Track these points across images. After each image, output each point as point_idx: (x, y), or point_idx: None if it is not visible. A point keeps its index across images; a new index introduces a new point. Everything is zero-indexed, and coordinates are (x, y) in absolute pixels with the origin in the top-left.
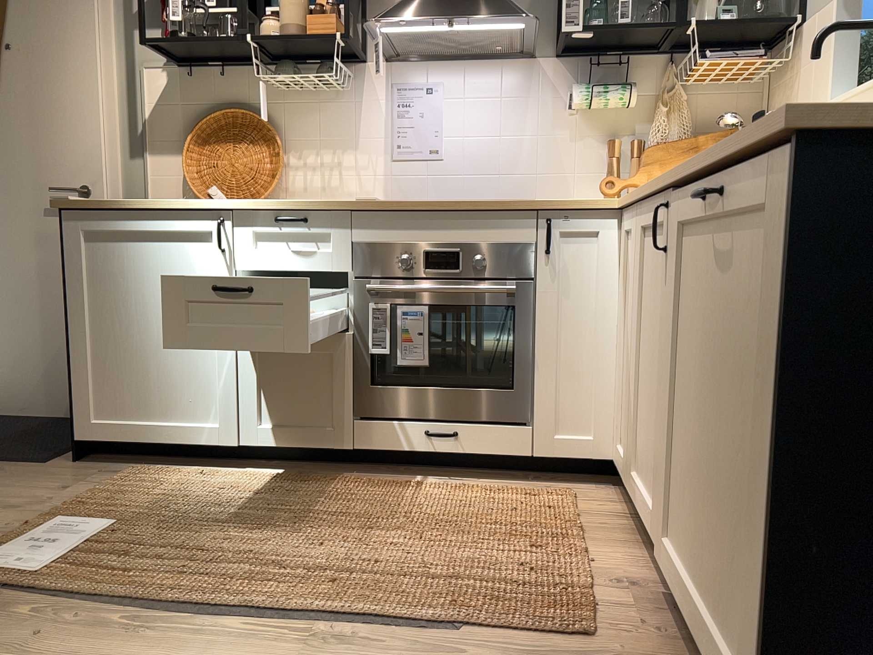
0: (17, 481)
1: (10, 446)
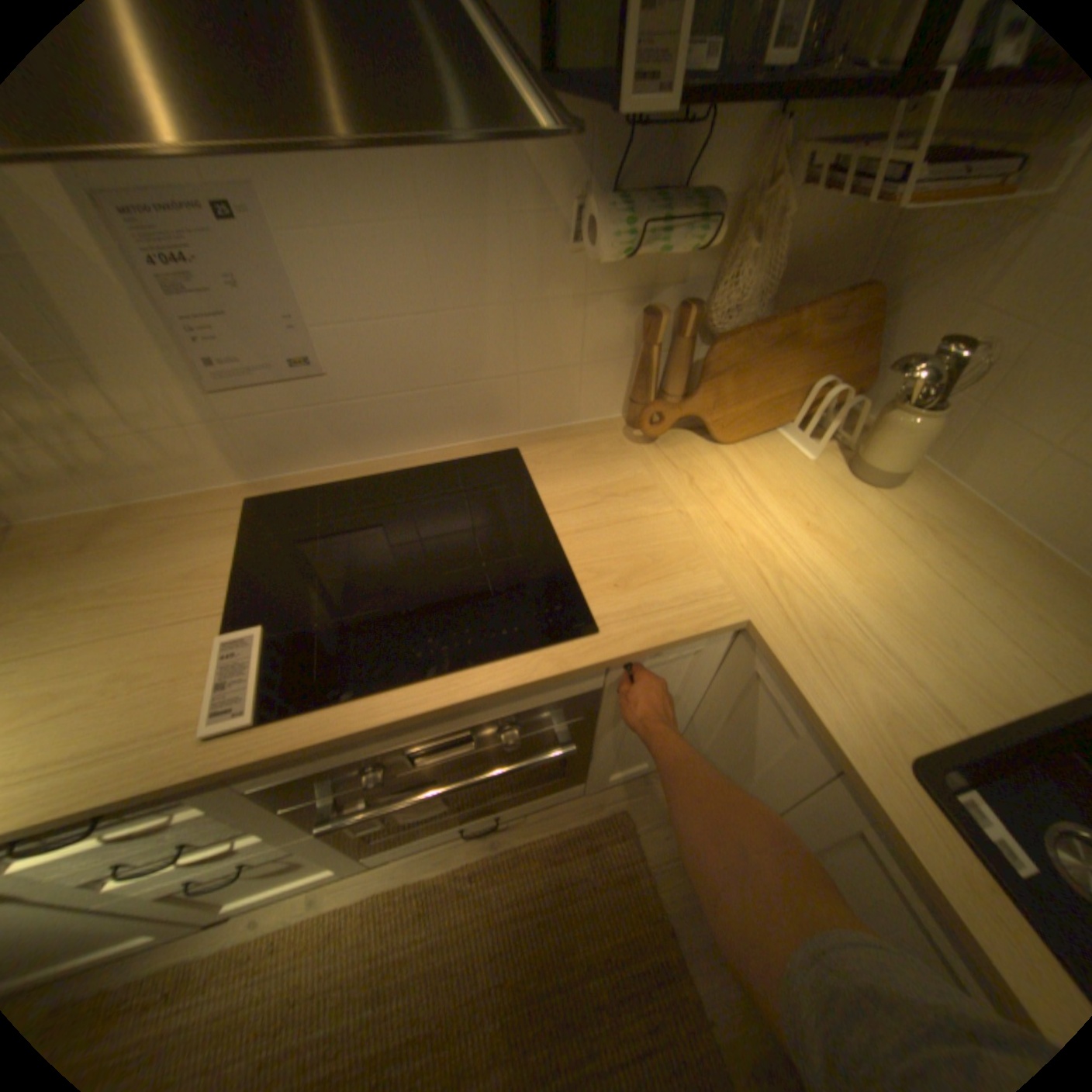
0: None
1: None
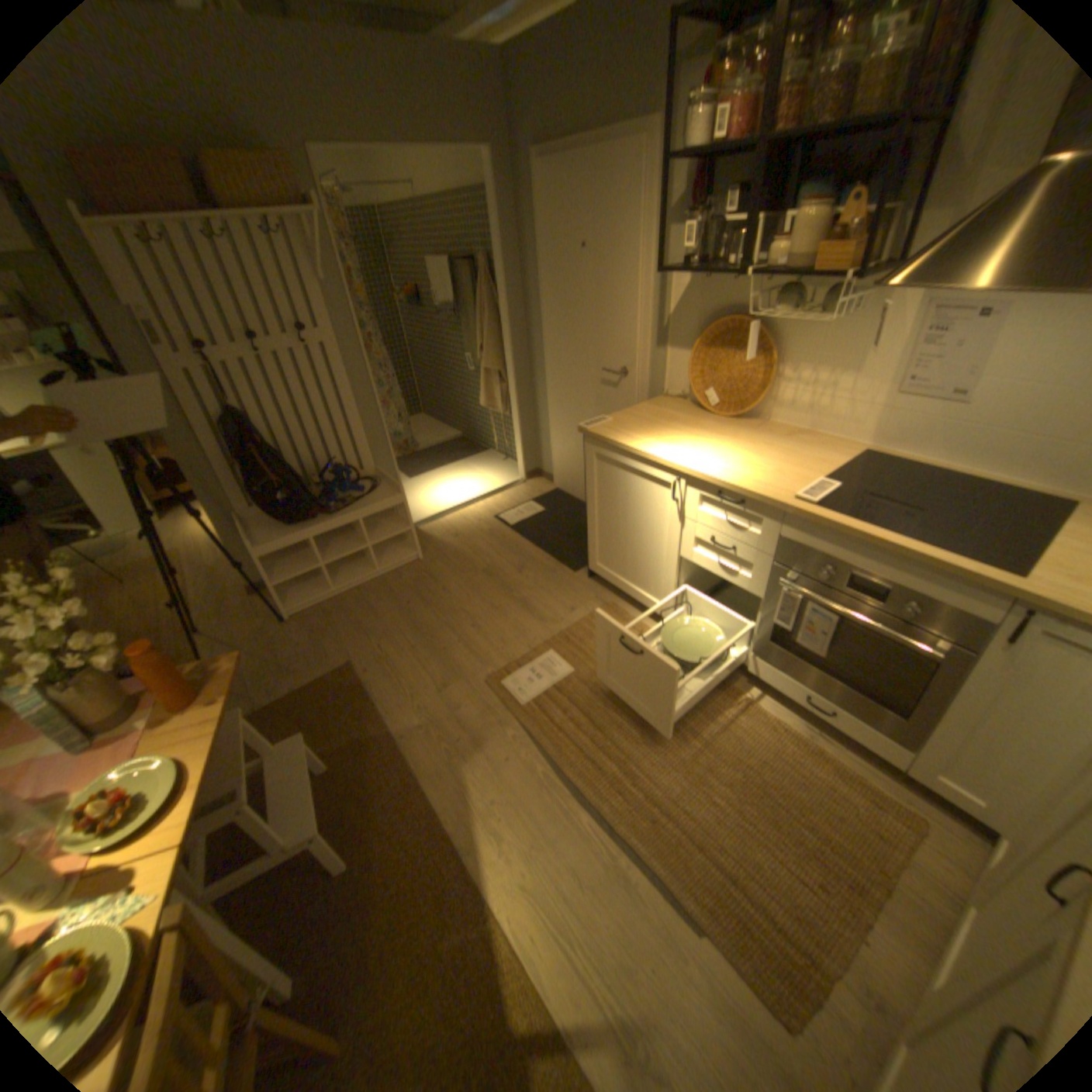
0: (556, 586)
1: (567, 541)
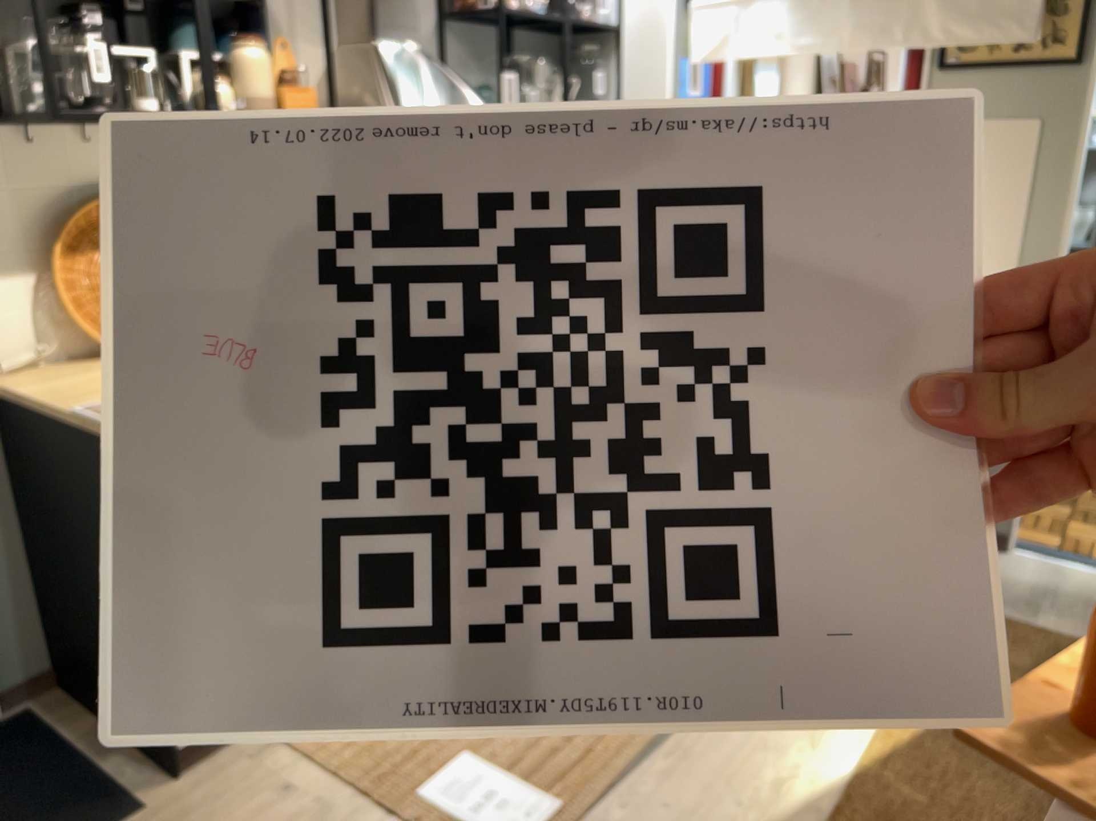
0: None
1: None
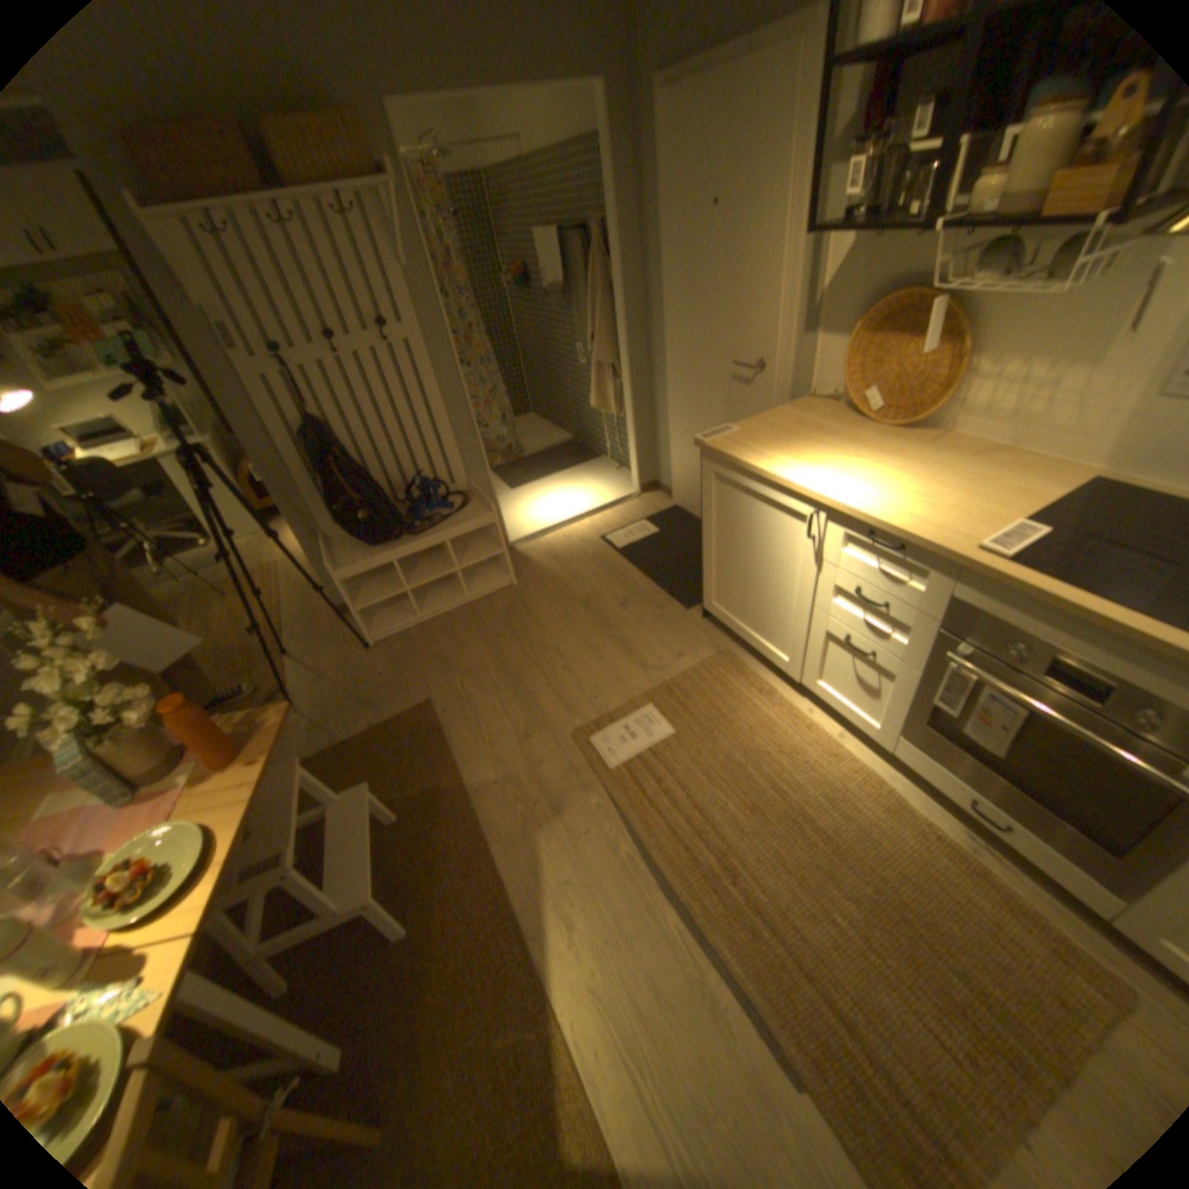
0: (664, 626)
1: (682, 571)
